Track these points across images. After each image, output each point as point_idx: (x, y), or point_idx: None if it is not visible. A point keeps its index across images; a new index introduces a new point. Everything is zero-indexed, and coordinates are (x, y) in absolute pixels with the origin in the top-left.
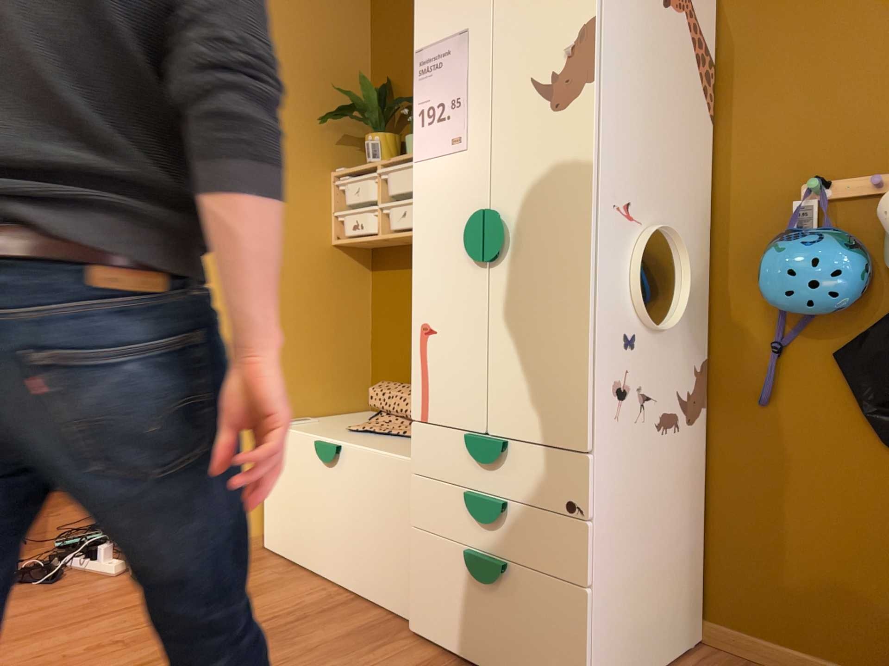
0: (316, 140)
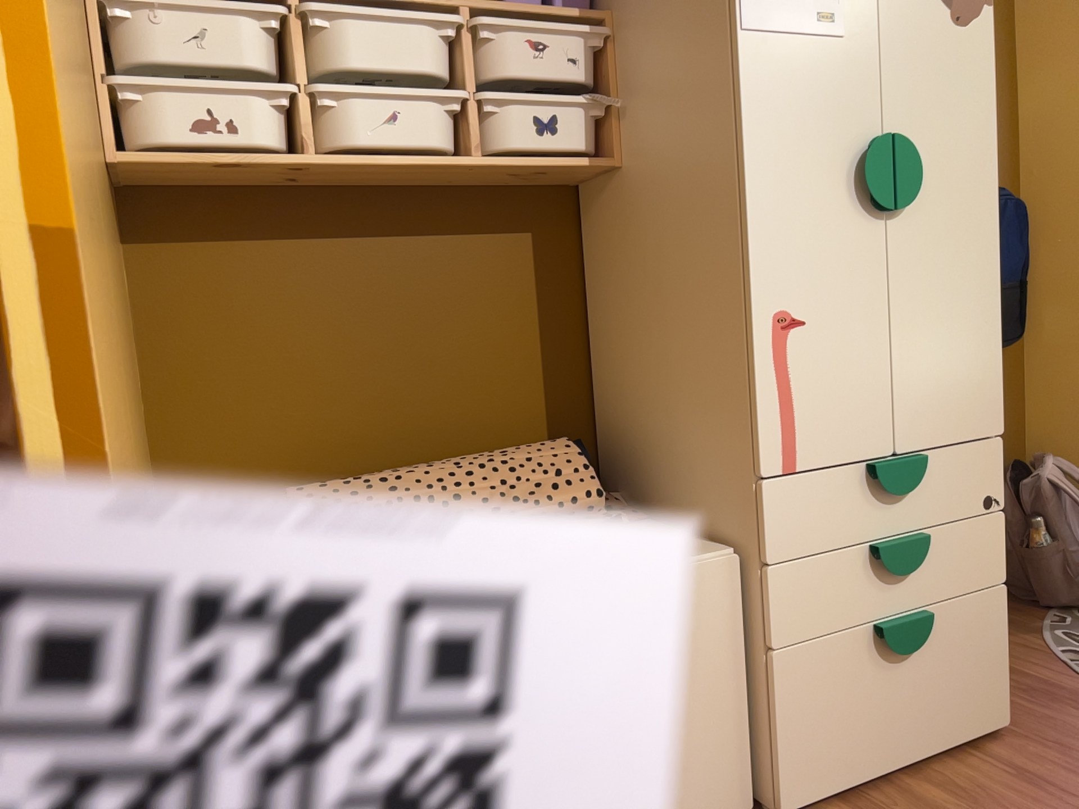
0: None
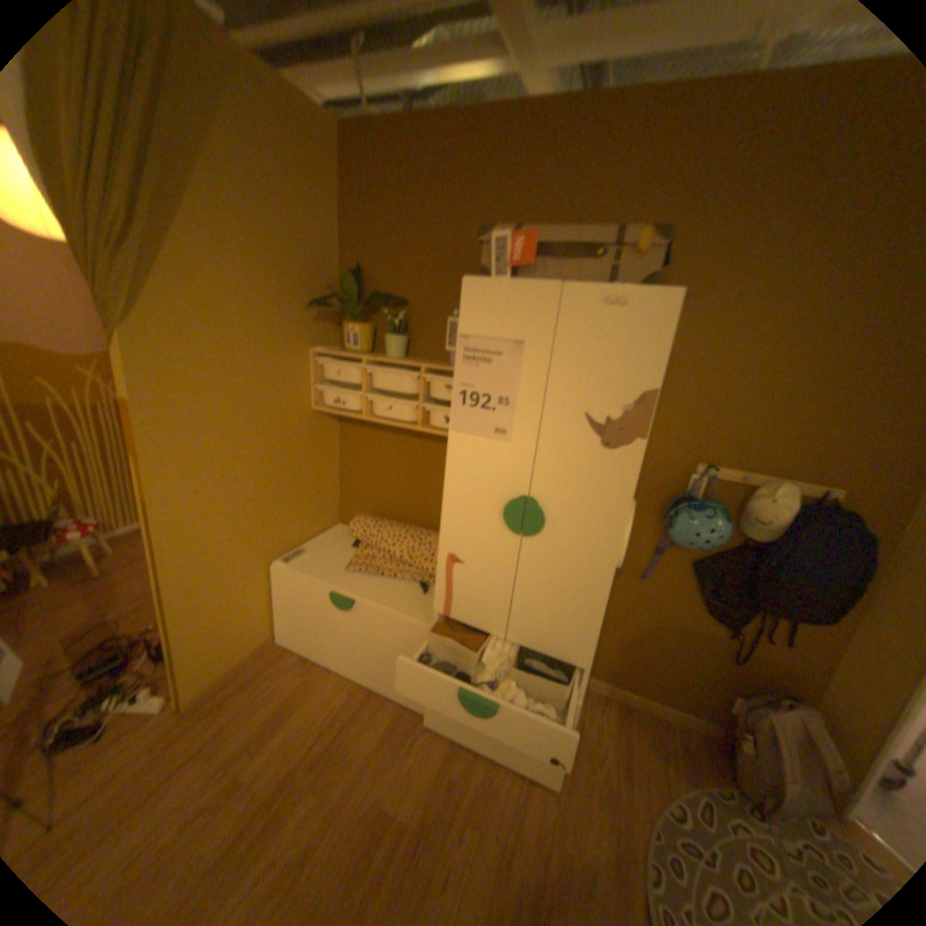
0: (297, 320)
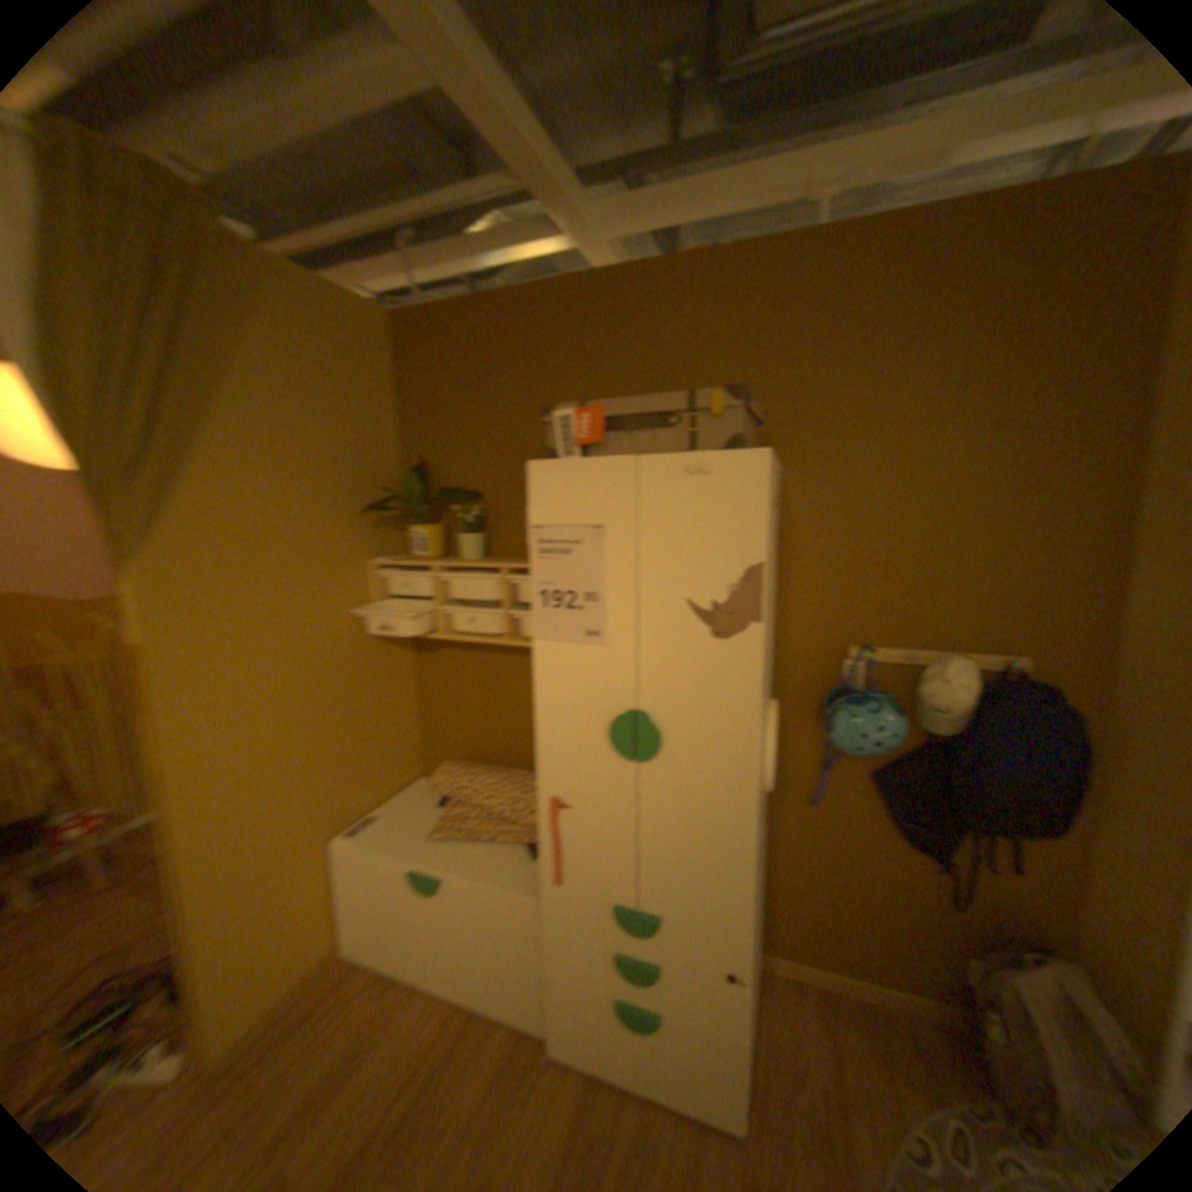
0: (347, 531)
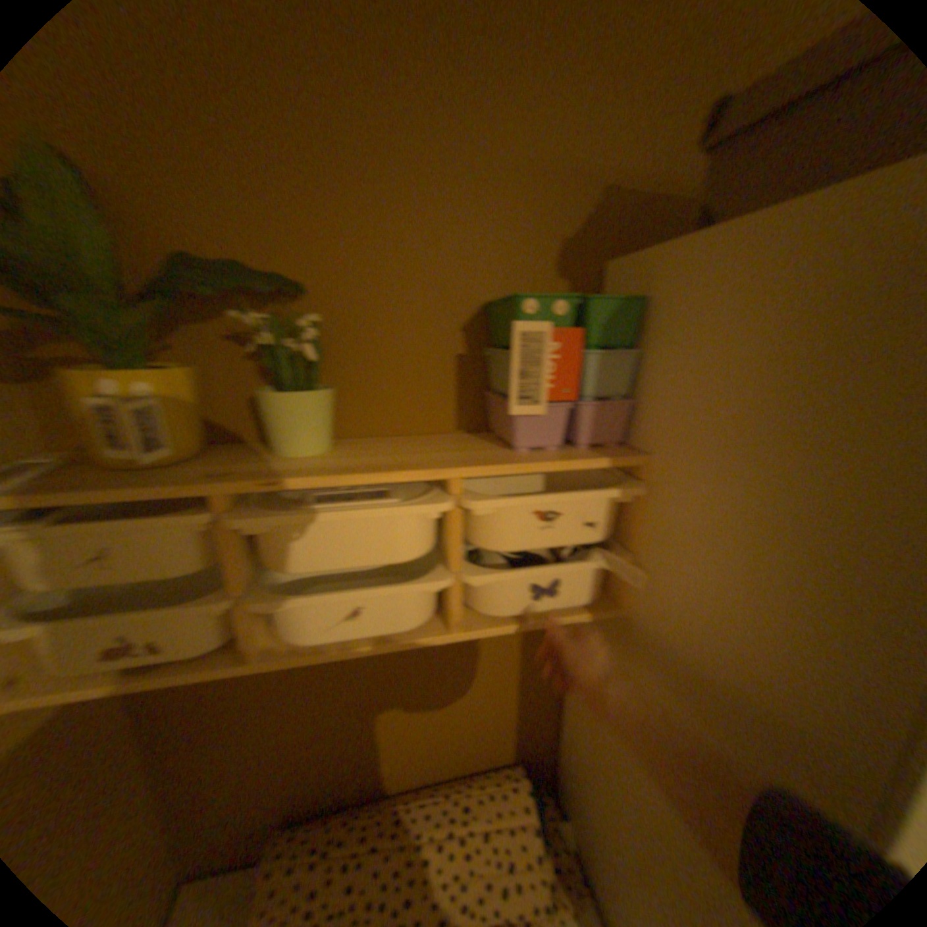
0: None
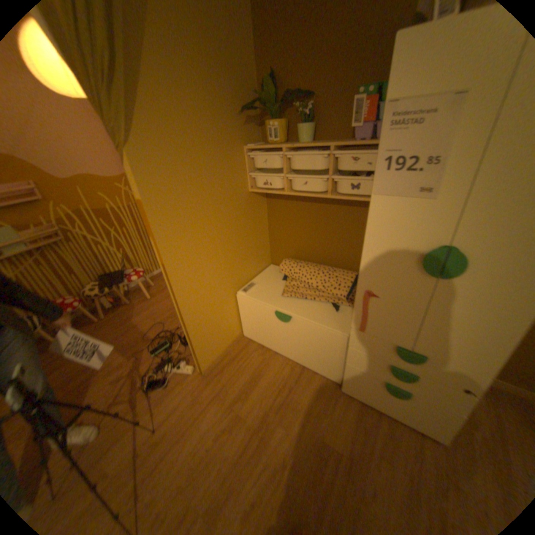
0: (233, 126)
